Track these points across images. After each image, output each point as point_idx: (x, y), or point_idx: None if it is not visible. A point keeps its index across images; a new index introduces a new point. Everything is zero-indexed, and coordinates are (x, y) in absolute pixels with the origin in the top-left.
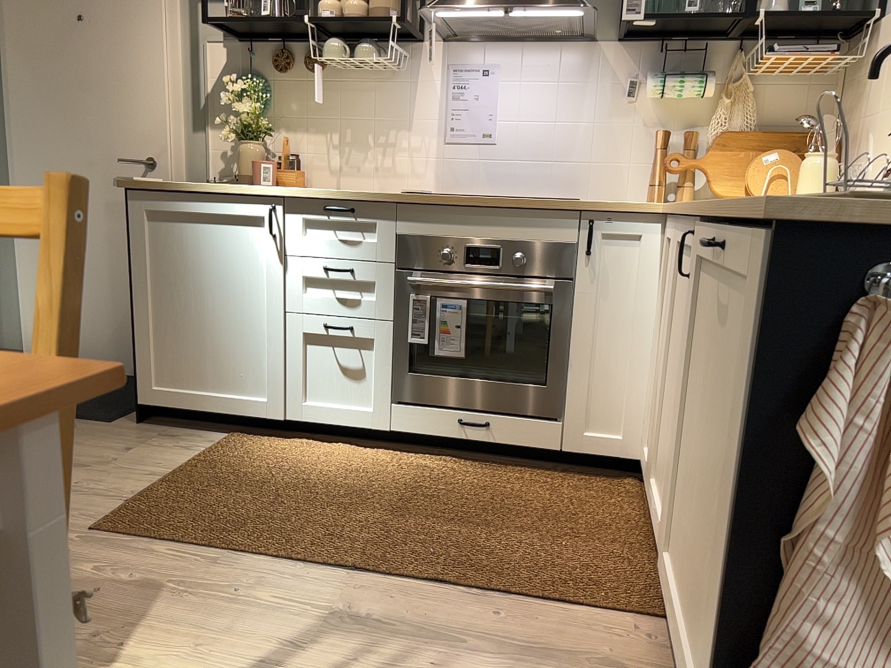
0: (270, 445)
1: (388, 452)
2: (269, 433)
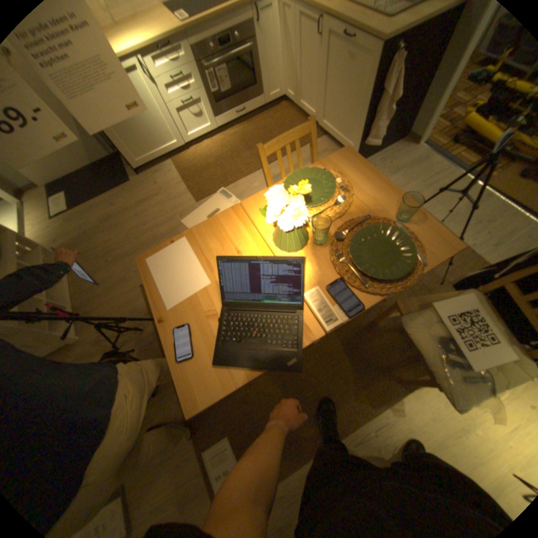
0: (187, 154)
1: (218, 134)
2: (179, 151)
